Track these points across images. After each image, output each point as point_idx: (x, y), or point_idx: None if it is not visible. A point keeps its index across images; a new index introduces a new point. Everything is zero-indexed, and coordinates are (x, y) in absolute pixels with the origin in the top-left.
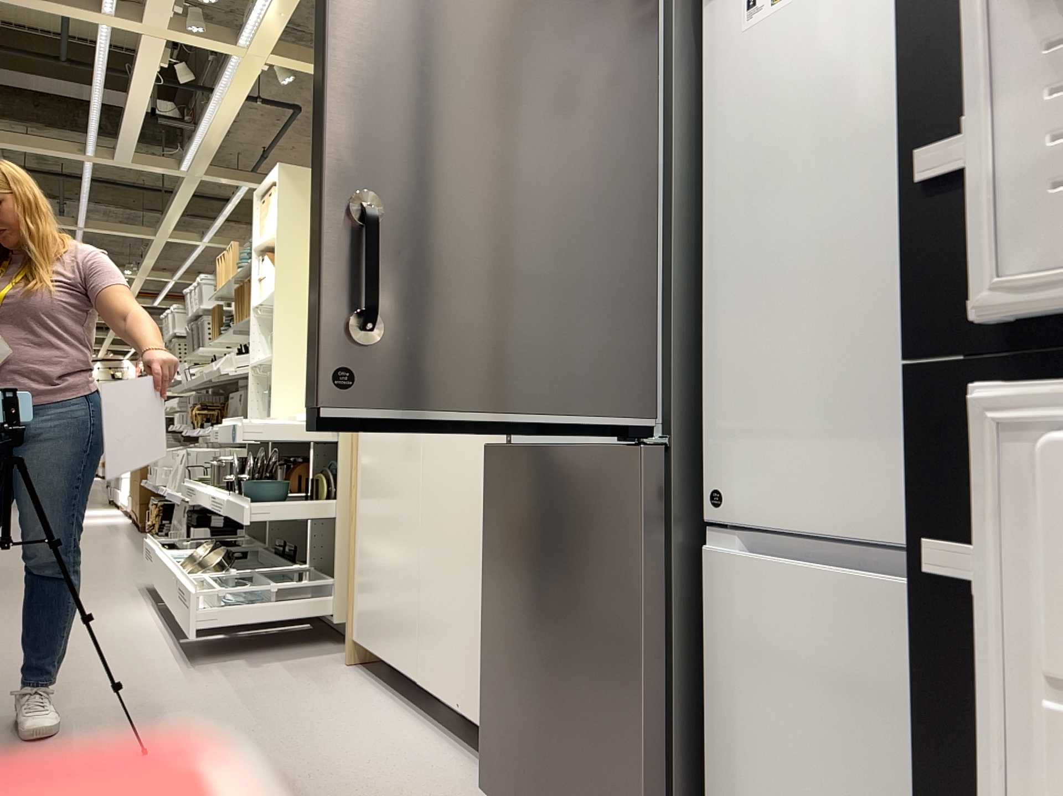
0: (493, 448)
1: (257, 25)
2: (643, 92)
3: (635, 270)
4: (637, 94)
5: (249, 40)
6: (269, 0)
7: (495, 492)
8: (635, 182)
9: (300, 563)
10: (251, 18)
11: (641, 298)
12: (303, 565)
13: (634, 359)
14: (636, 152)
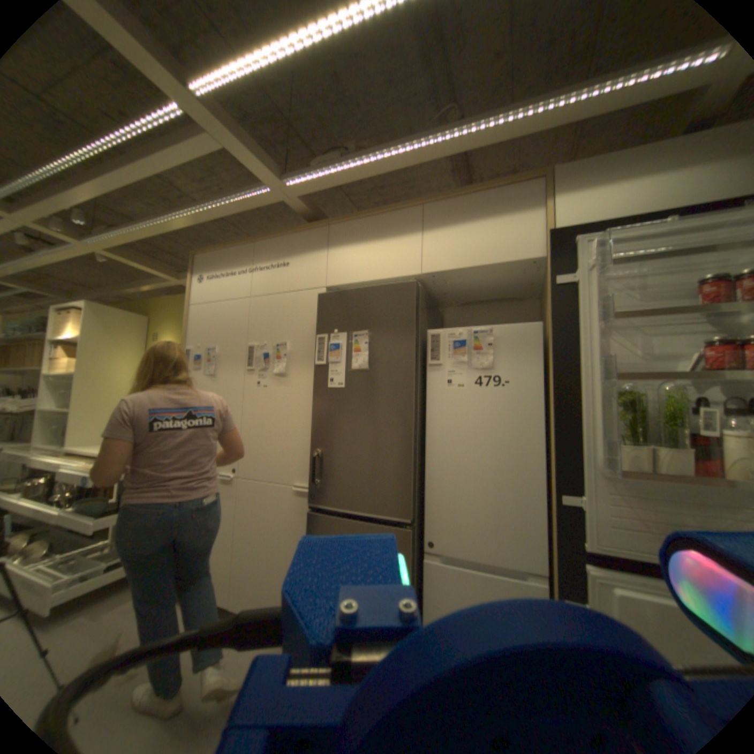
0: (312, 512)
1: (102, 237)
2: (411, 402)
3: (406, 464)
4: (408, 401)
5: (90, 240)
6: (119, 231)
7: (315, 532)
8: (407, 432)
9: (99, 540)
10: (99, 234)
11: (409, 475)
12: (102, 541)
13: (405, 496)
14: (408, 422)
